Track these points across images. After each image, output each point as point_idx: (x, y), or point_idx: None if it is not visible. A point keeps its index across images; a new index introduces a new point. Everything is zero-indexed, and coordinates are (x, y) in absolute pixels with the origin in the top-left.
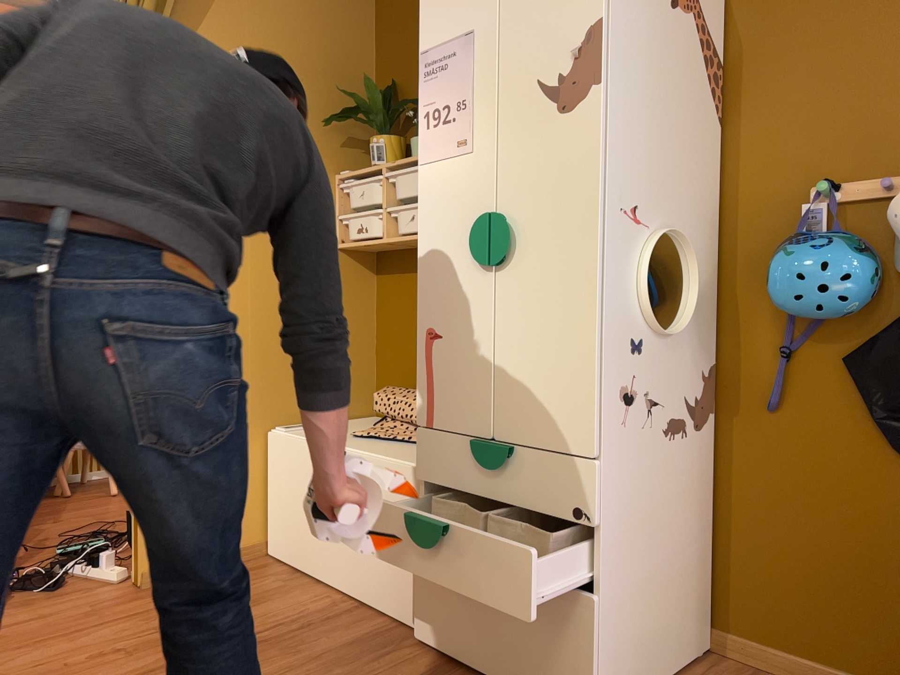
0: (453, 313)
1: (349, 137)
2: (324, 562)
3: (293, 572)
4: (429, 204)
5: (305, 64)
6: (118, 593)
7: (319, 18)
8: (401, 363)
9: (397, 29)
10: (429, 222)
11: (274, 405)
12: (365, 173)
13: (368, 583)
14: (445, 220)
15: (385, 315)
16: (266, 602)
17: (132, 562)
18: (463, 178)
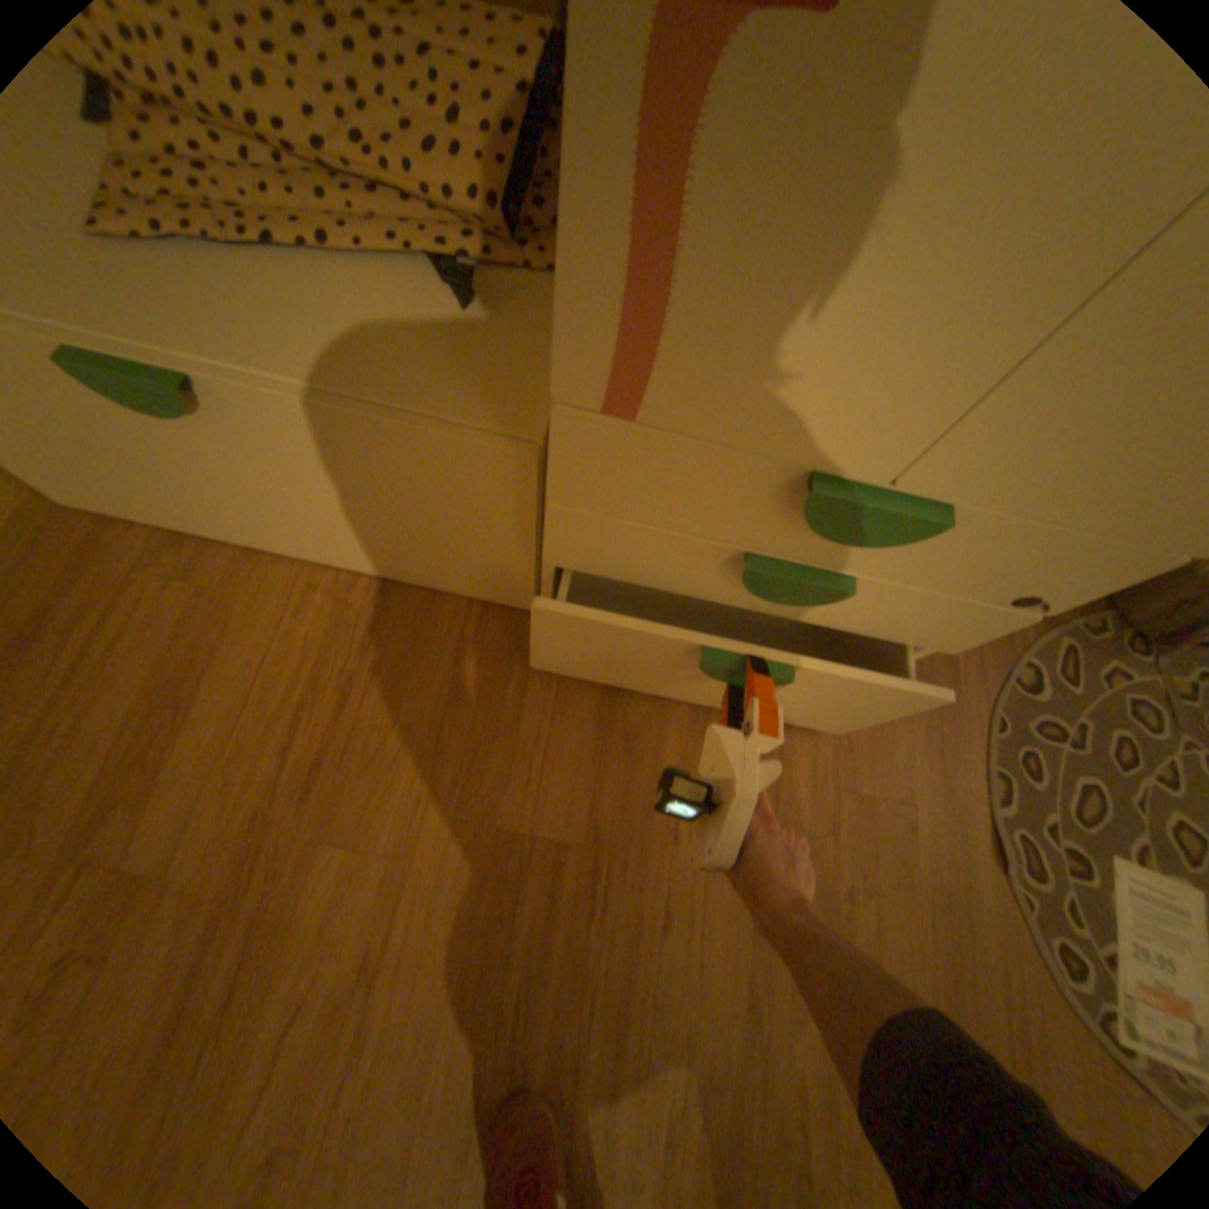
0: None
1: None
2: (252, 532)
3: (174, 539)
4: None
5: None
6: None
7: None
8: None
9: None
10: None
11: None
12: None
13: (392, 564)
14: None
15: None
16: (211, 656)
17: None
18: None
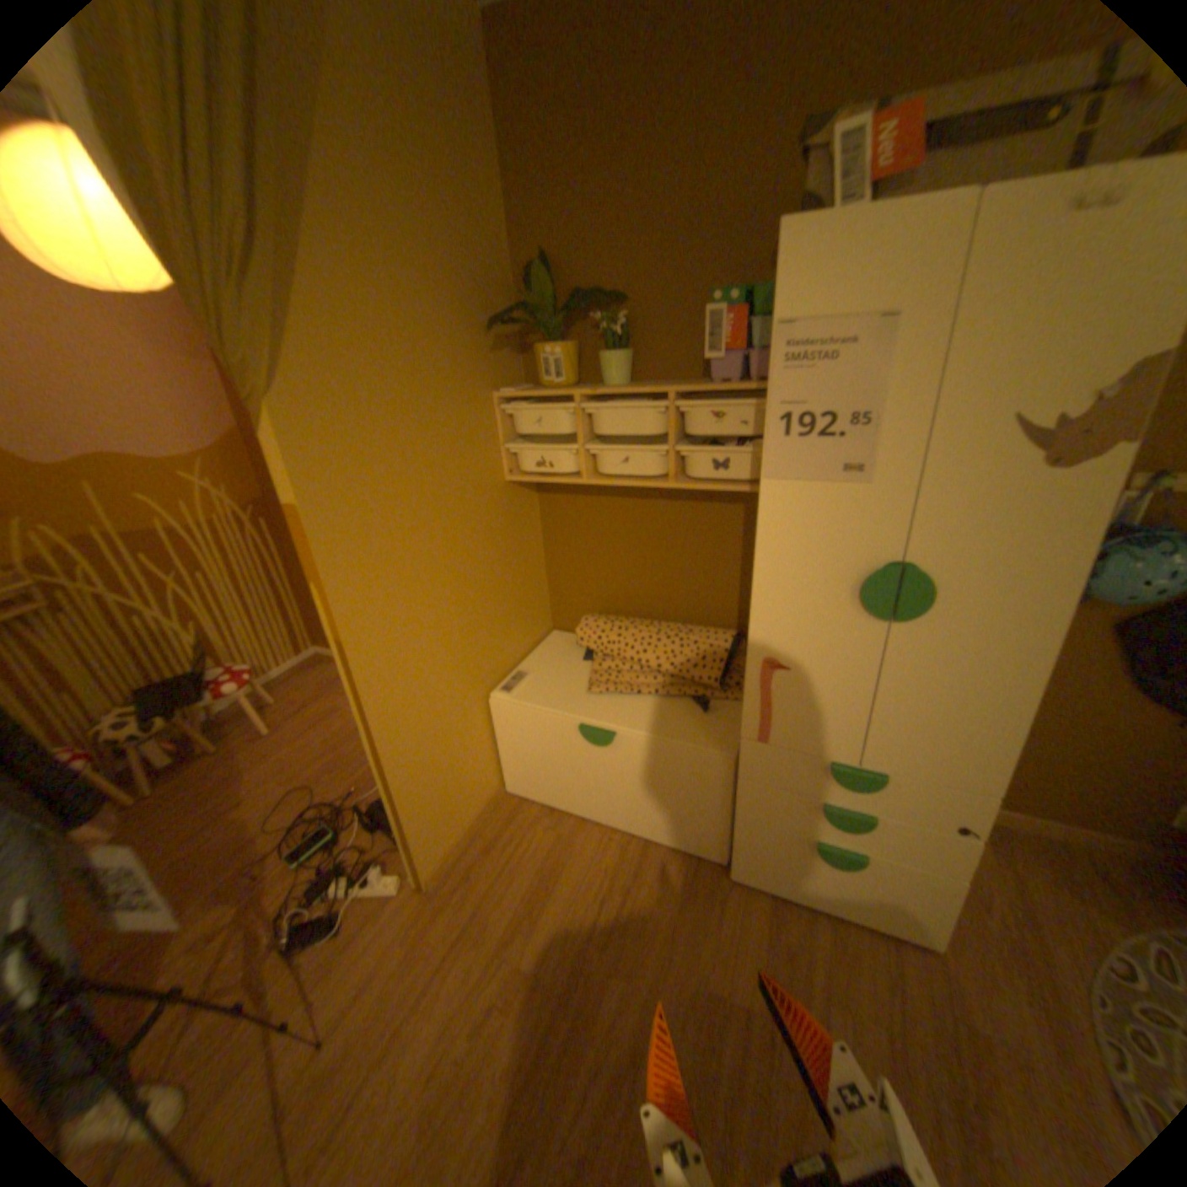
0: (813, 652)
1: (495, 335)
2: (591, 807)
3: (550, 811)
4: (778, 530)
5: (438, 236)
6: (411, 910)
7: (439, 151)
8: (584, 584)
9: (539, 166)
10: (776, 550)
11: (486, 669)
12: (544, 397)
13: (654, 828)
14: (807, 553)
15: (557, 537)
16: (563, 868)
17: (409, 875)
18: (849, 512)
